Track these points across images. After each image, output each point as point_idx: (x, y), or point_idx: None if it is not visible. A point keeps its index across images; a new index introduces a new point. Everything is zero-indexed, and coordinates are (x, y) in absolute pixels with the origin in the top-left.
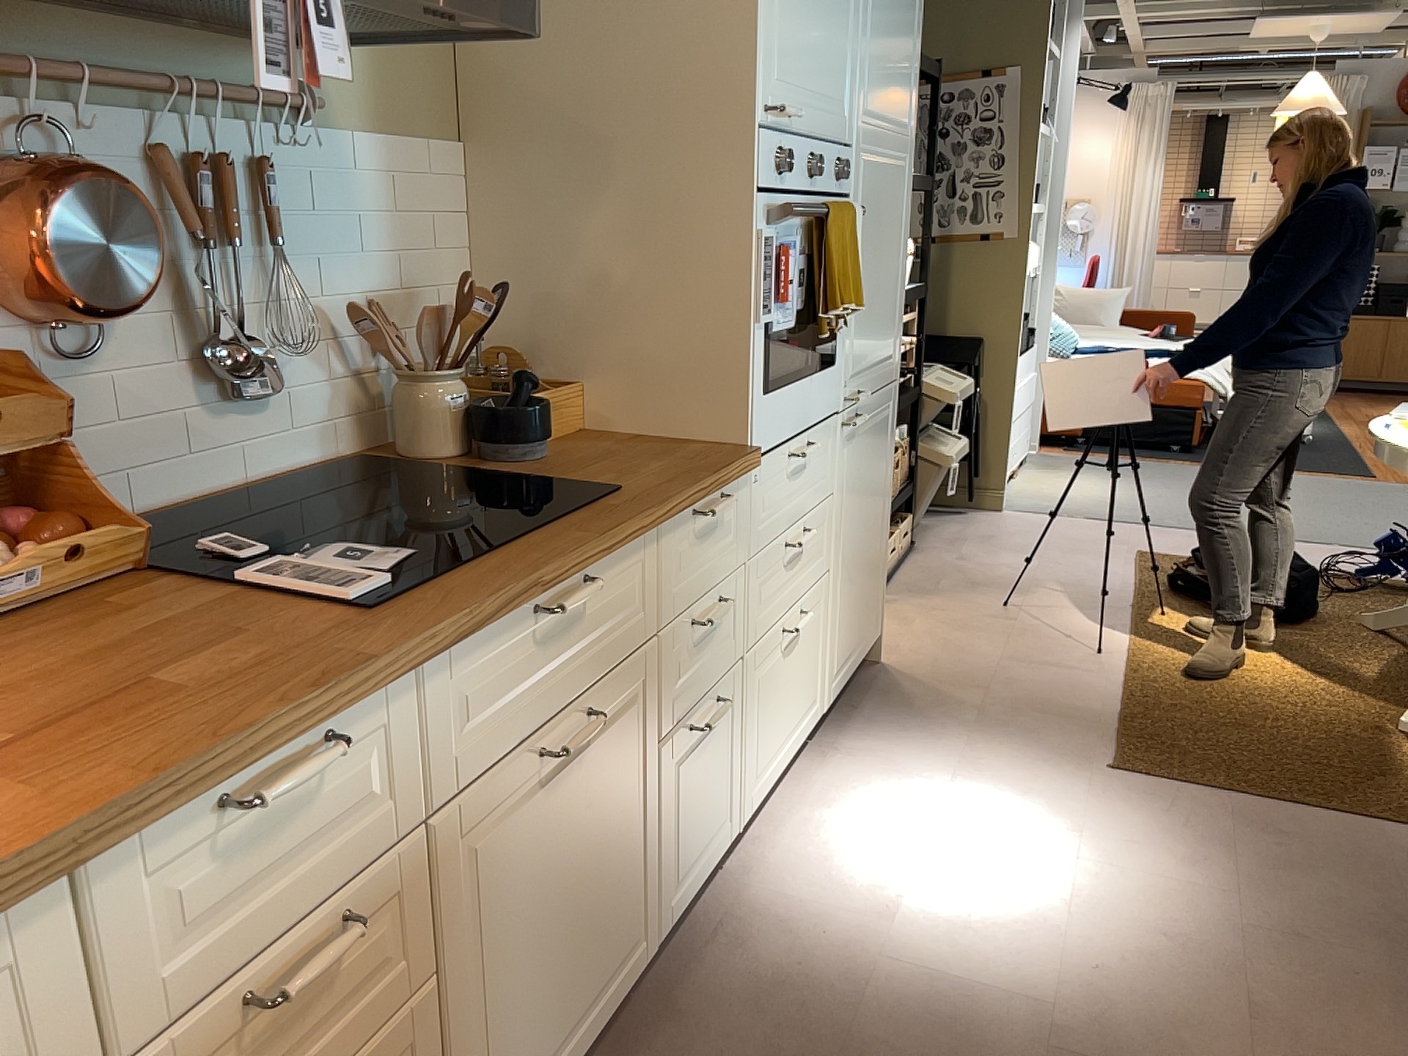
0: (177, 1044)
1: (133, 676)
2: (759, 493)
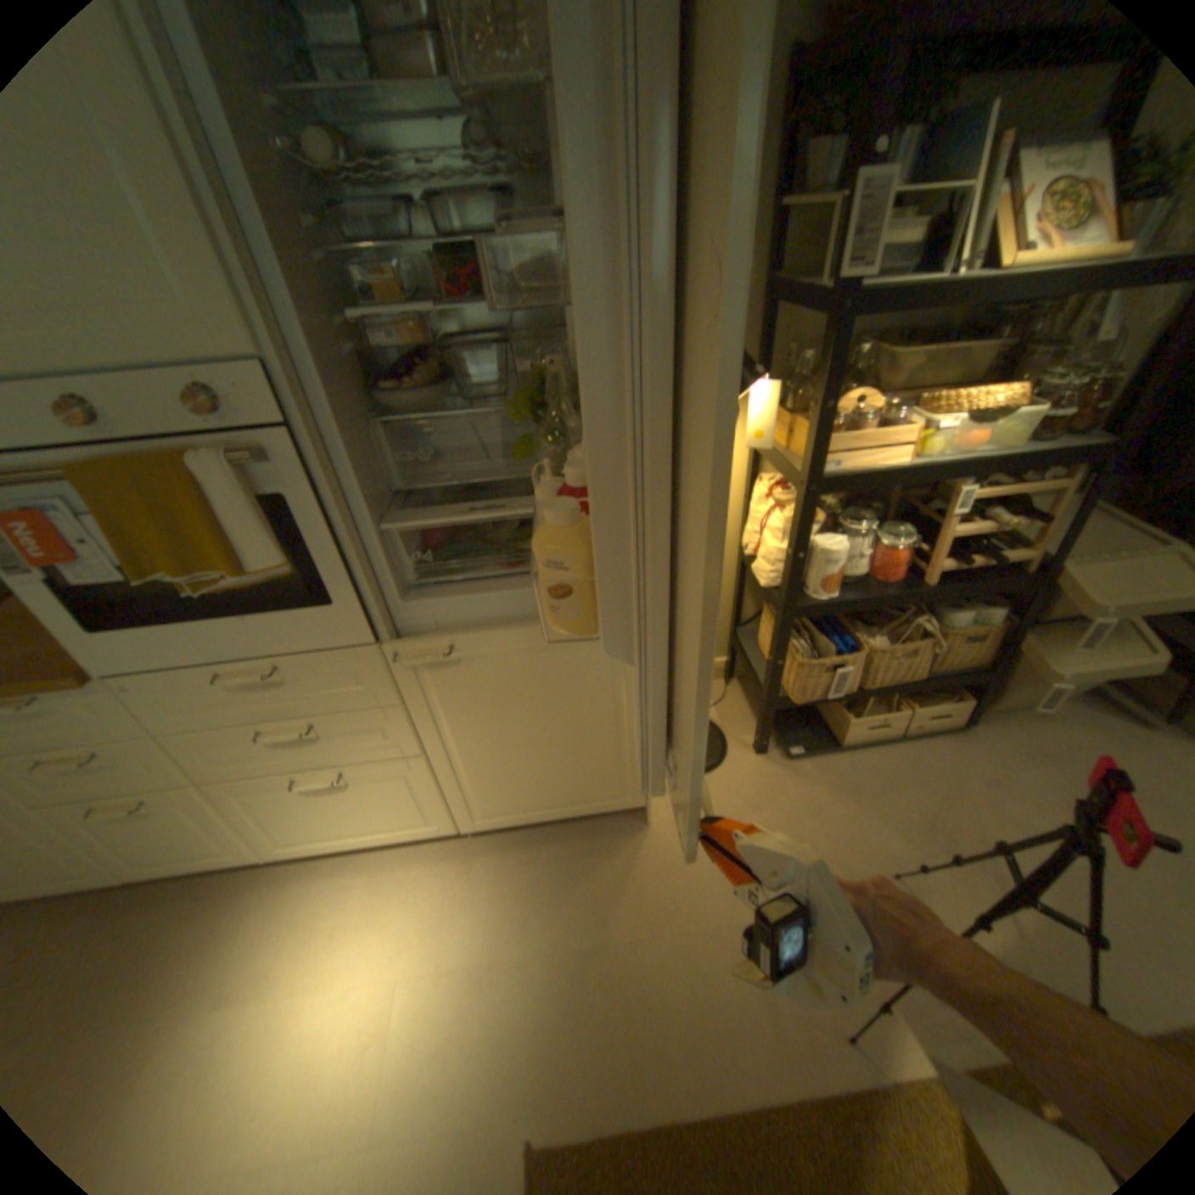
0: None
1: None
2: (140, 700)
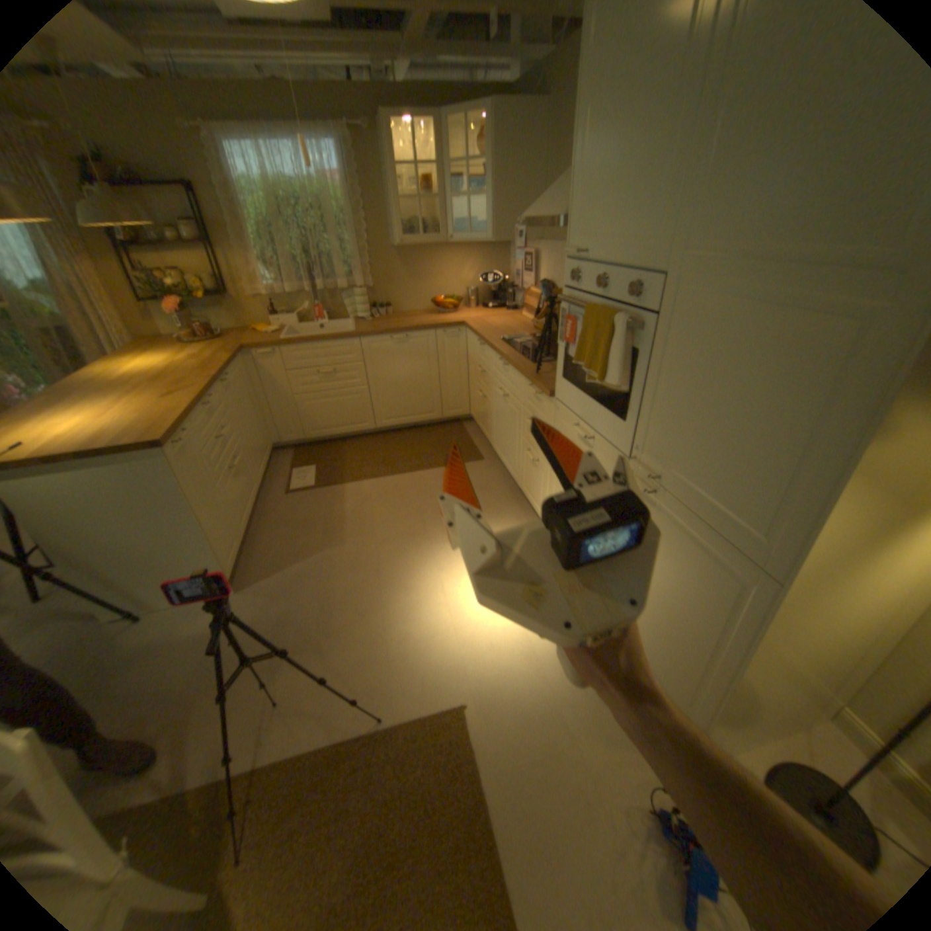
0: (477, 364)
1: (501, 331)
2: (558, 418)
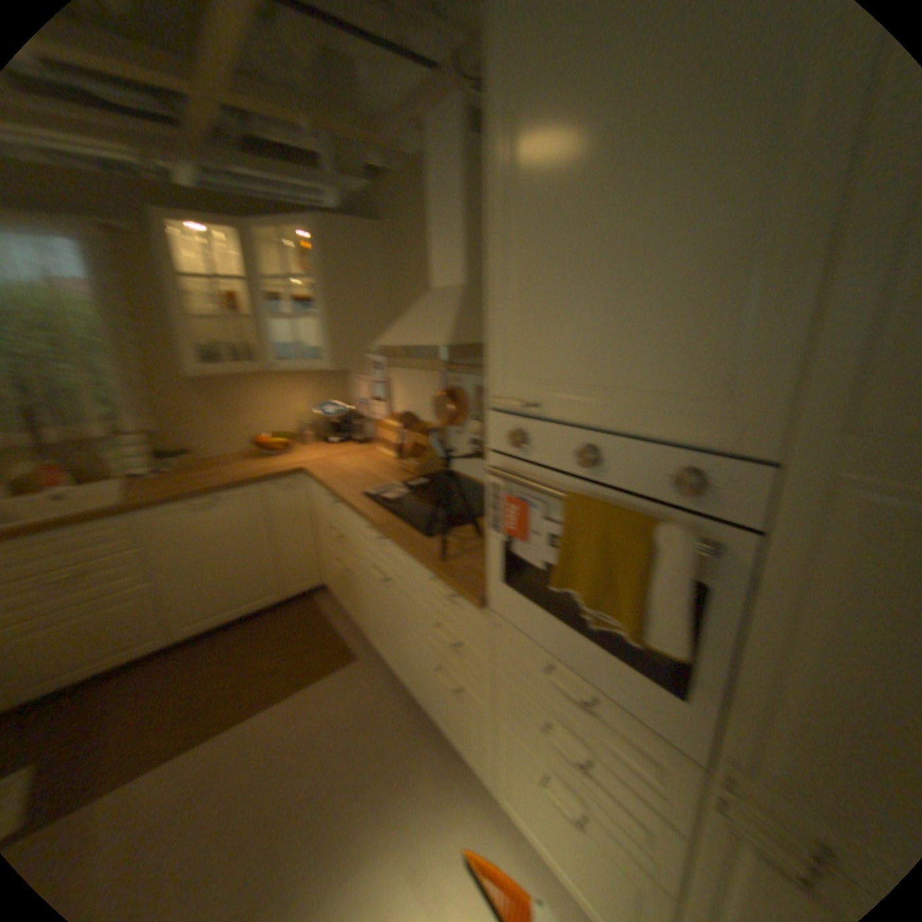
0: (326, 523)
1: (355, 479)
2: (499, 639)
